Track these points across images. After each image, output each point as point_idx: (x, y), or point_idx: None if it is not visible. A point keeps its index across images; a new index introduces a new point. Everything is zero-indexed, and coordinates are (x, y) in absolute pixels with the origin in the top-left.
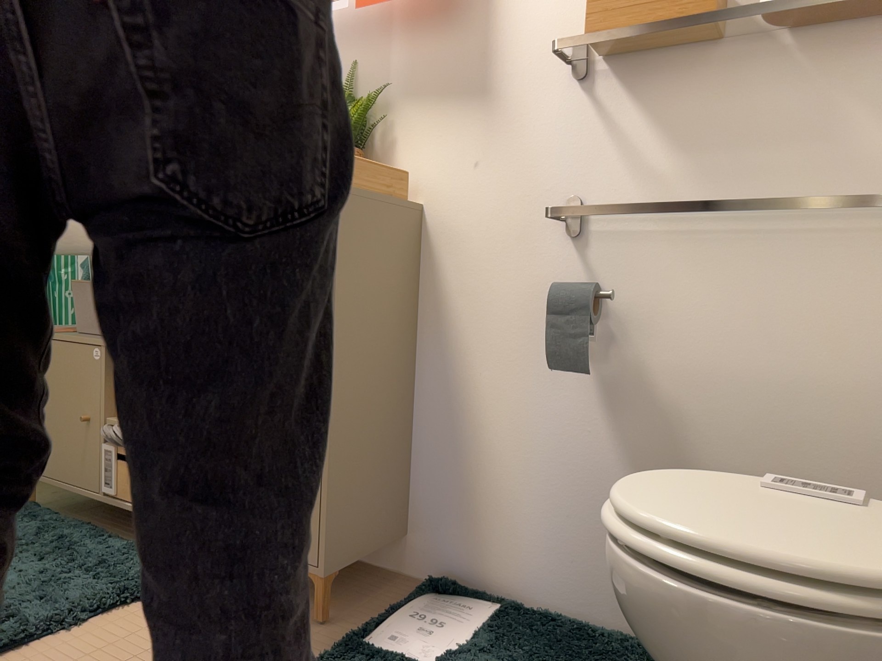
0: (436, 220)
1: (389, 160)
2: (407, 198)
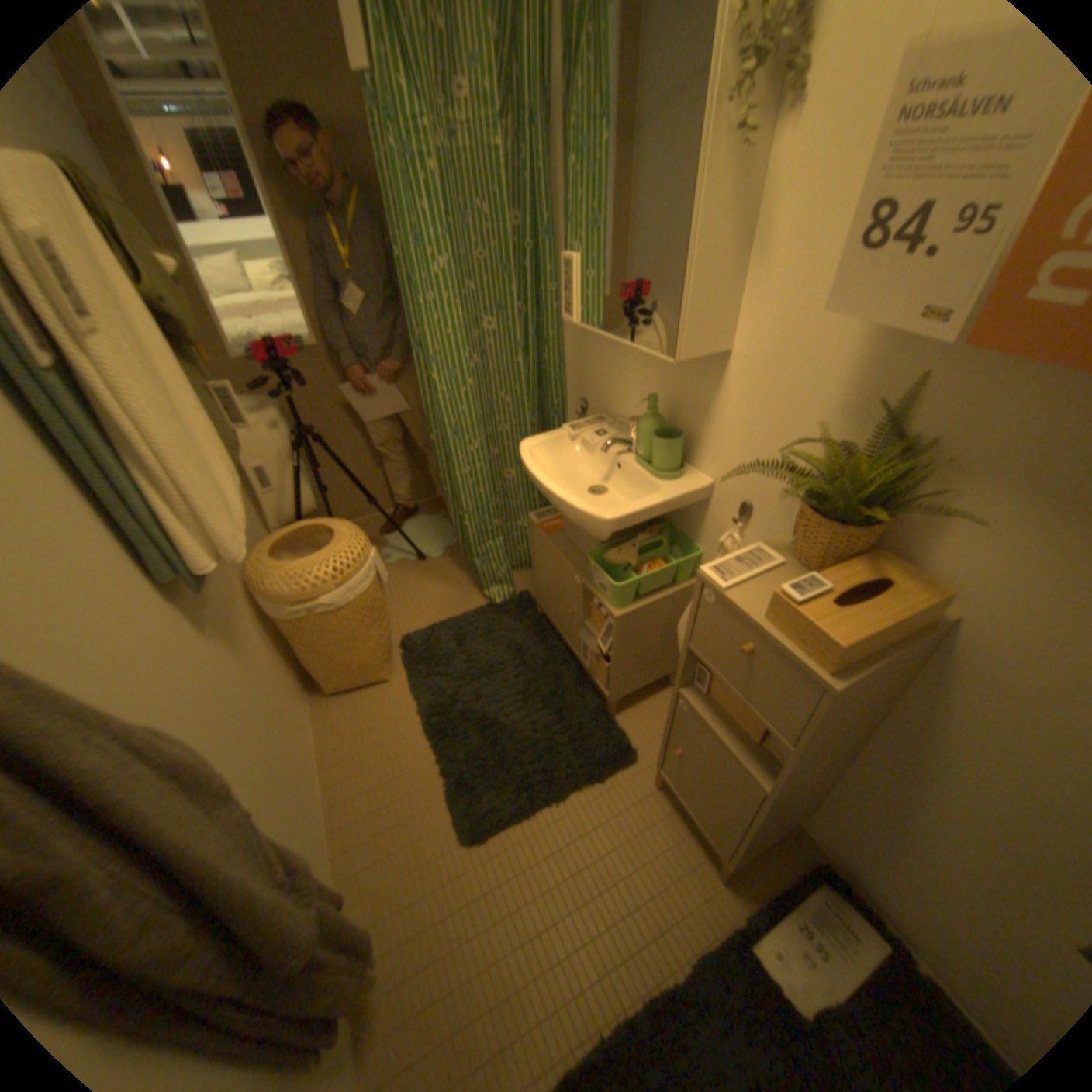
0: (981, 646)
1: (933, 534)
2: (944, 620)
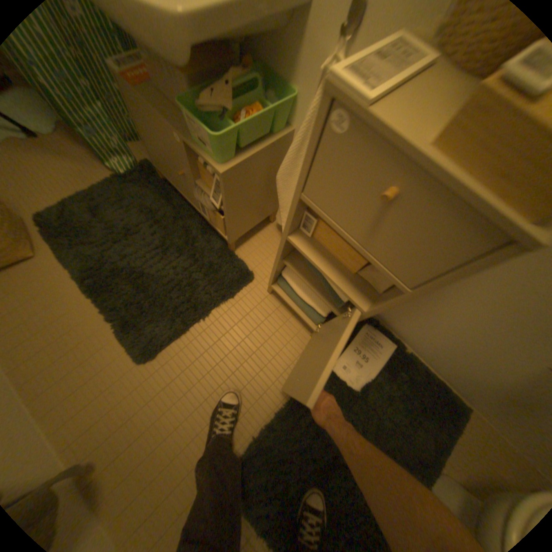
0: None
1: None
2: None
